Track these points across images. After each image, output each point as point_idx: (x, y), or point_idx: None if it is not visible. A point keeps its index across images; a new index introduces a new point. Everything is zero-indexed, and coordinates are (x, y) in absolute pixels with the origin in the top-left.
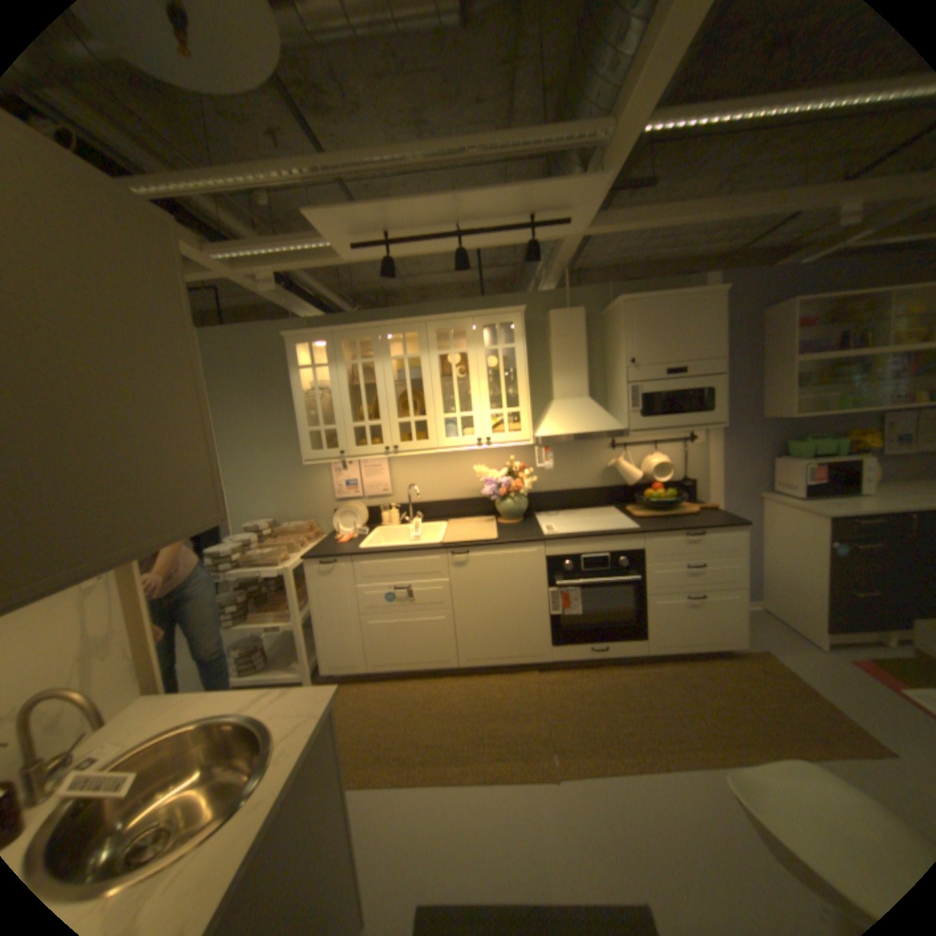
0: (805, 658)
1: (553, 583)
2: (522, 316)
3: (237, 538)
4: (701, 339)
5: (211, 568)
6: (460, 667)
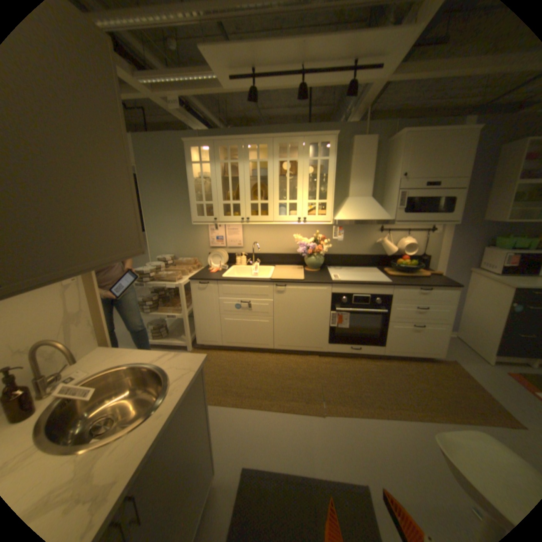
0: (478, 367)
1: (334, 308)
2: (336, 138)
3: (153, 264)
4: (454, 163)
5: (138, 279)
6: (274, 349)
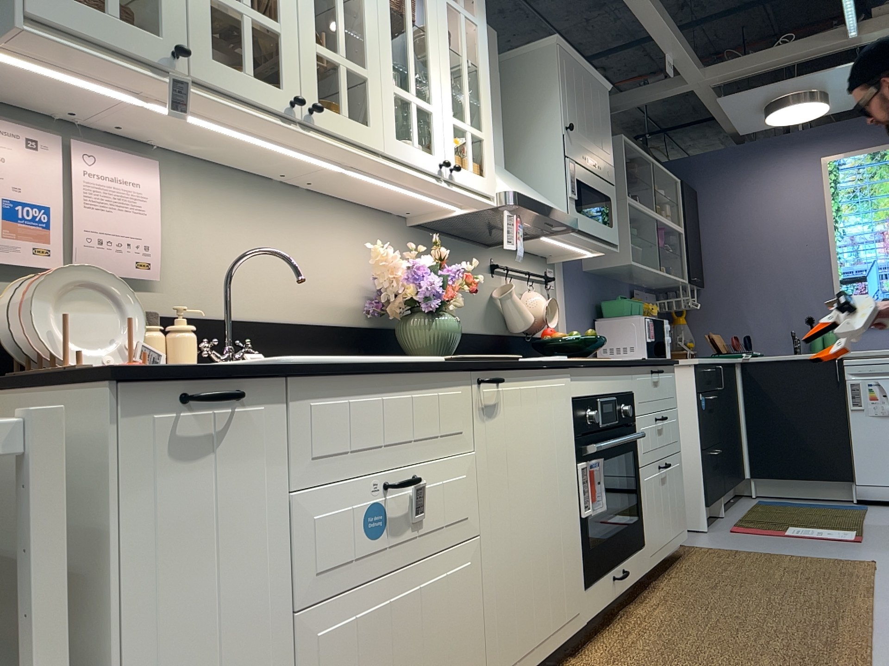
0: (705, 538)
1: (581, 451)
2: None
3: None
4: (602, 135)
5: None
6: None
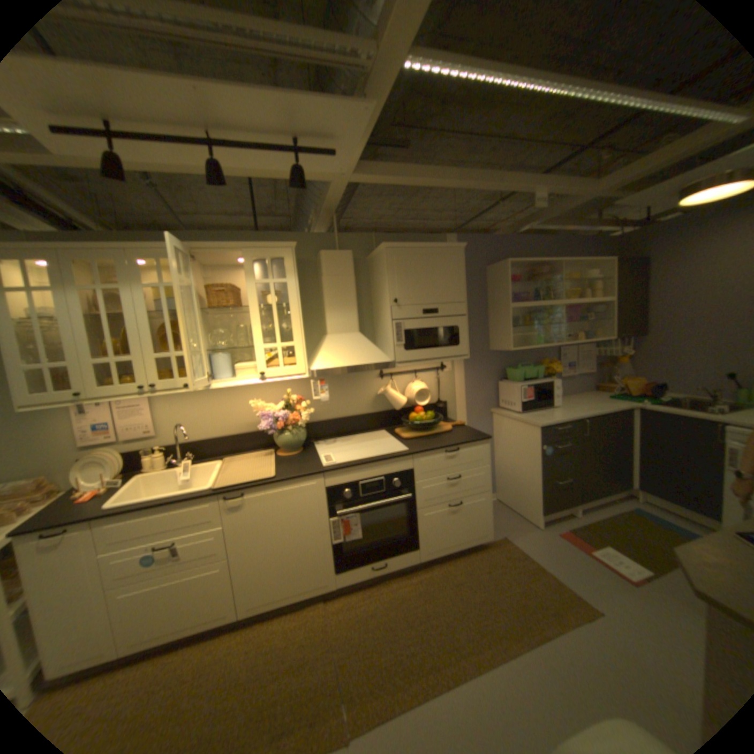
0: (530, 538)
1: (334, 512)
2: (294, 253)
3: None
4: (447, 286)
5: None
6: (238, 620)
